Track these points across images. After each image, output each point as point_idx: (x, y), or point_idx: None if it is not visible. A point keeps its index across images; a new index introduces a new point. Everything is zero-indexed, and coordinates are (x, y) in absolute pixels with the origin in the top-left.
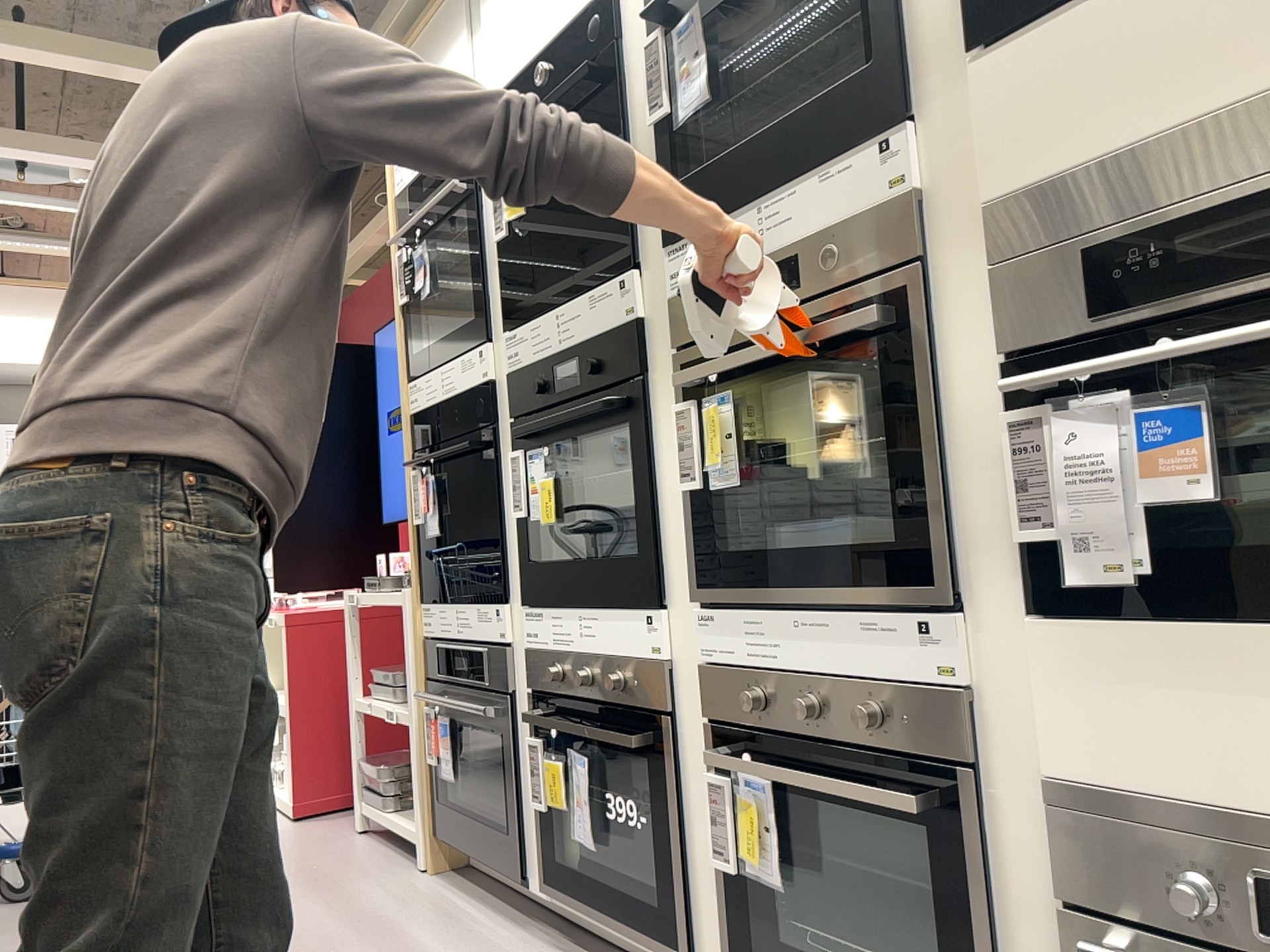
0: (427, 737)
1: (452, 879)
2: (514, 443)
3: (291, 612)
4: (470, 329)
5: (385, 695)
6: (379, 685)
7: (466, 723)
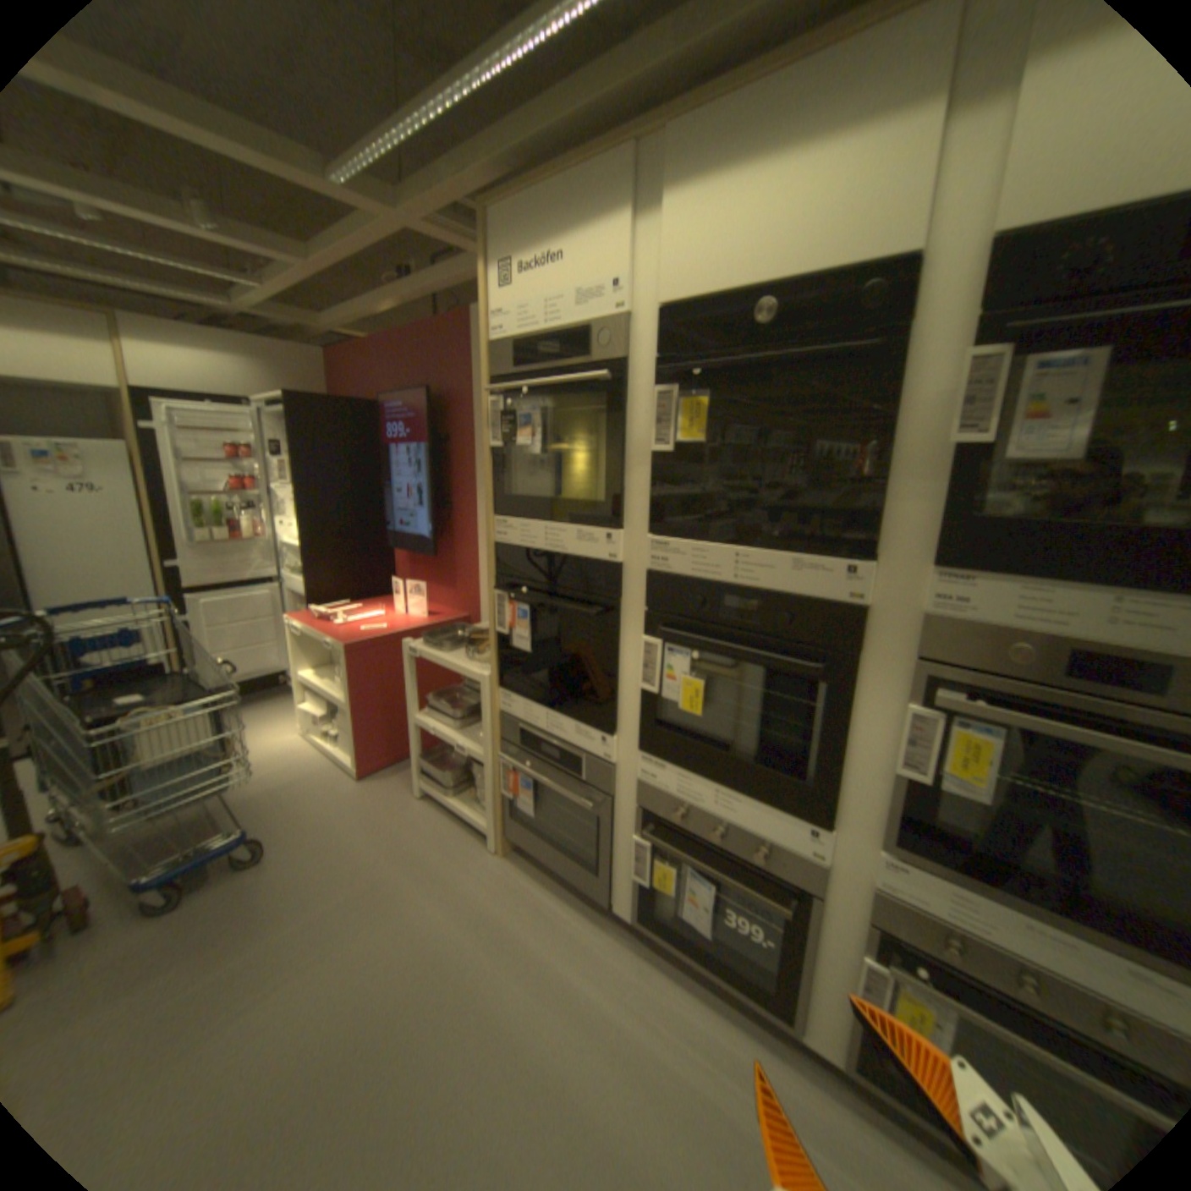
0: (503, 779)
1: (521, 866)
2: (650, 630)
3: (348, 645)
4: (596, 510)
5: (440, 718)
6: (438, 714)
7: (552, 789)
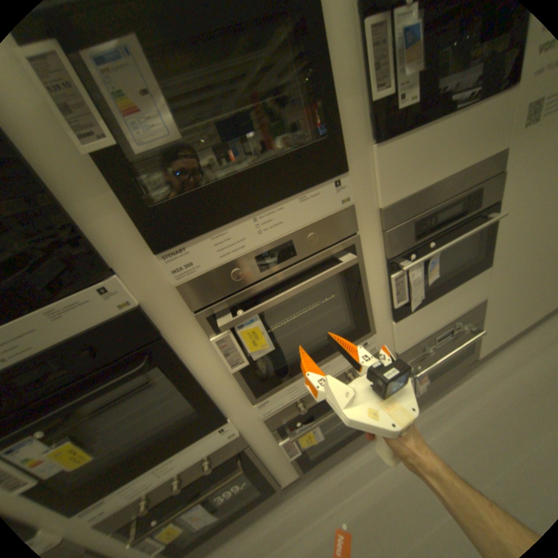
0: None
1: None
2: None
3: None
4: None
5: None
6: None
7: None
